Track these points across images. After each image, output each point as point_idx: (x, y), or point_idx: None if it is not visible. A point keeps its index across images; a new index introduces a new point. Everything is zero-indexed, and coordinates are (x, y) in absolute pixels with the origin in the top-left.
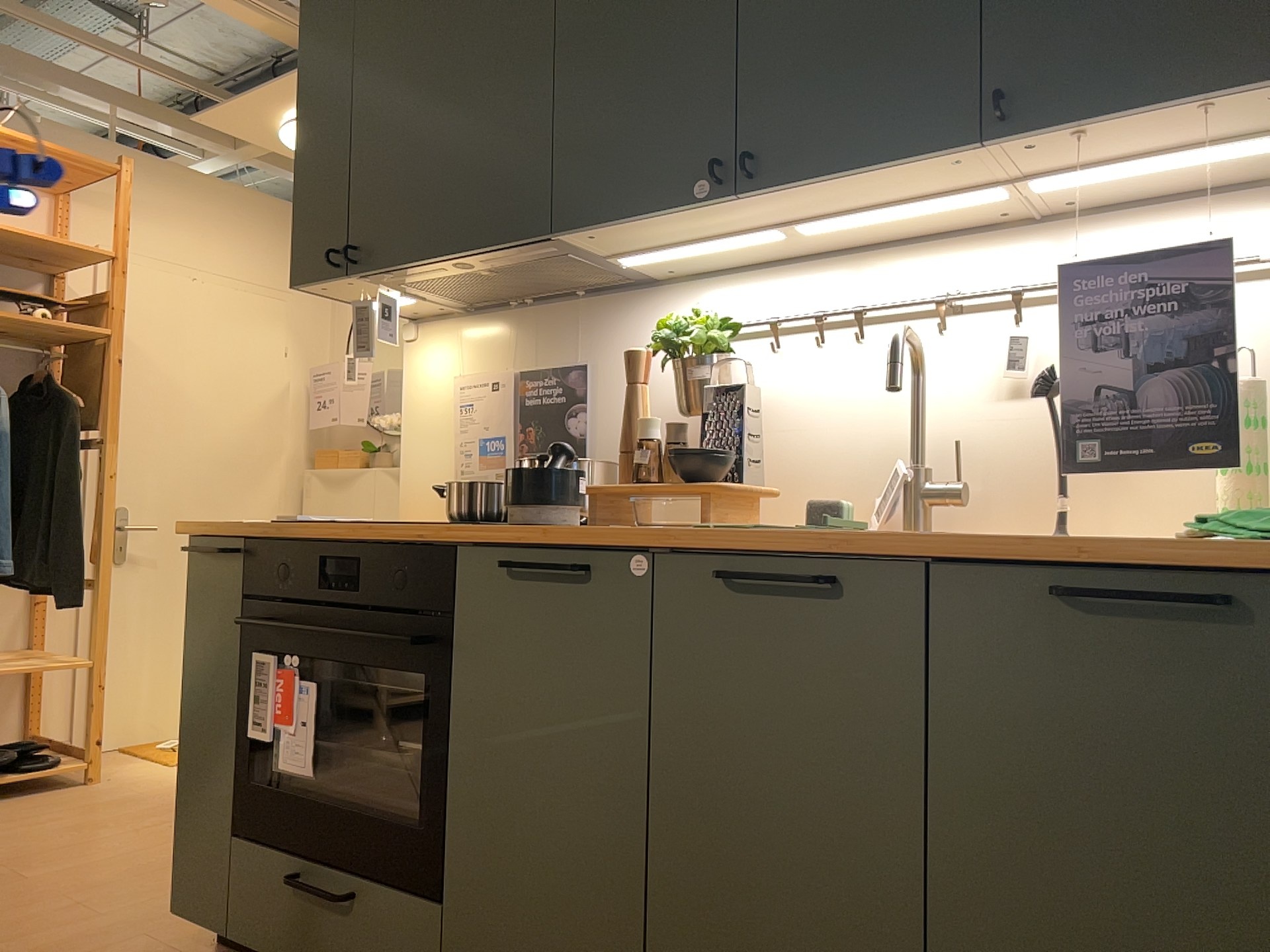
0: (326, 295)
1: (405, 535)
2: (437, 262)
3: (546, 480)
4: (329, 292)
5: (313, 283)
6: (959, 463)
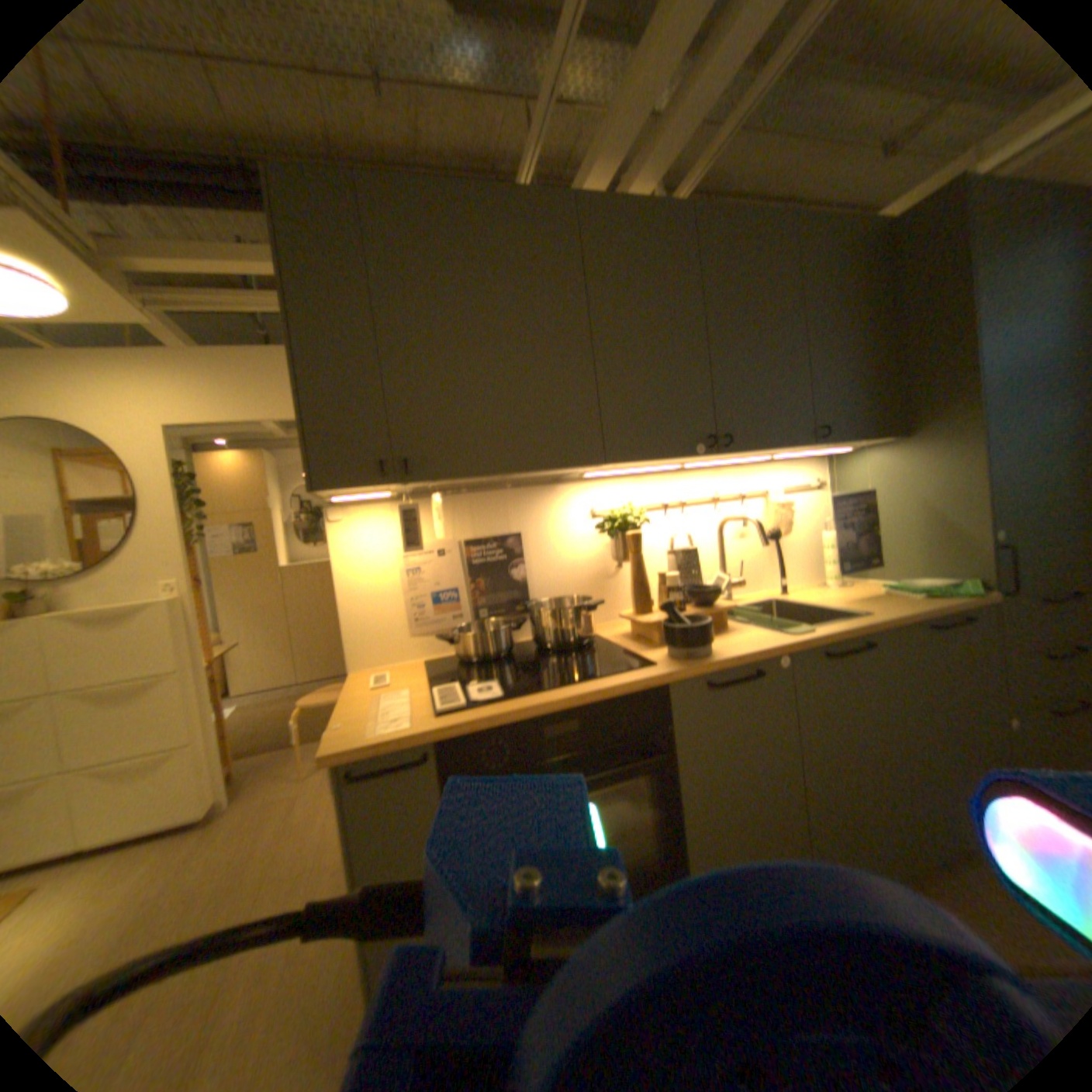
0: (324, 492)
1: (618, 686)
2: (492, 474)
3: (705, 625)
4: (335, 490)
5: (336, 485)
6: (742, 568)
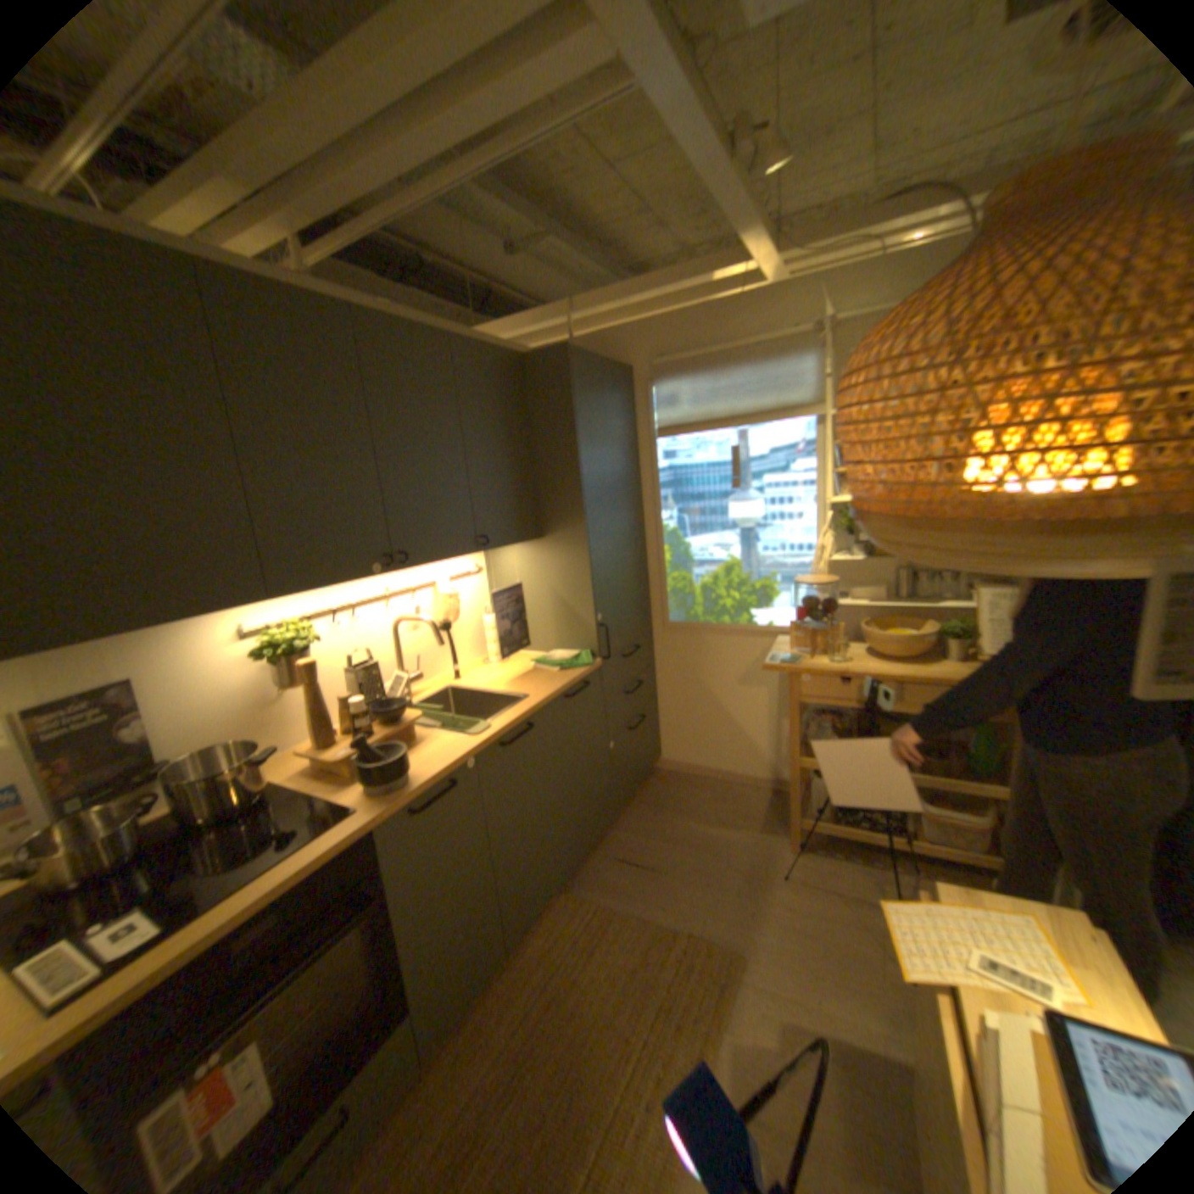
0: None
1: (317, 857)
2: (91, 639)
3: (400, 757)
4: None
5: None
6: (418, 664)
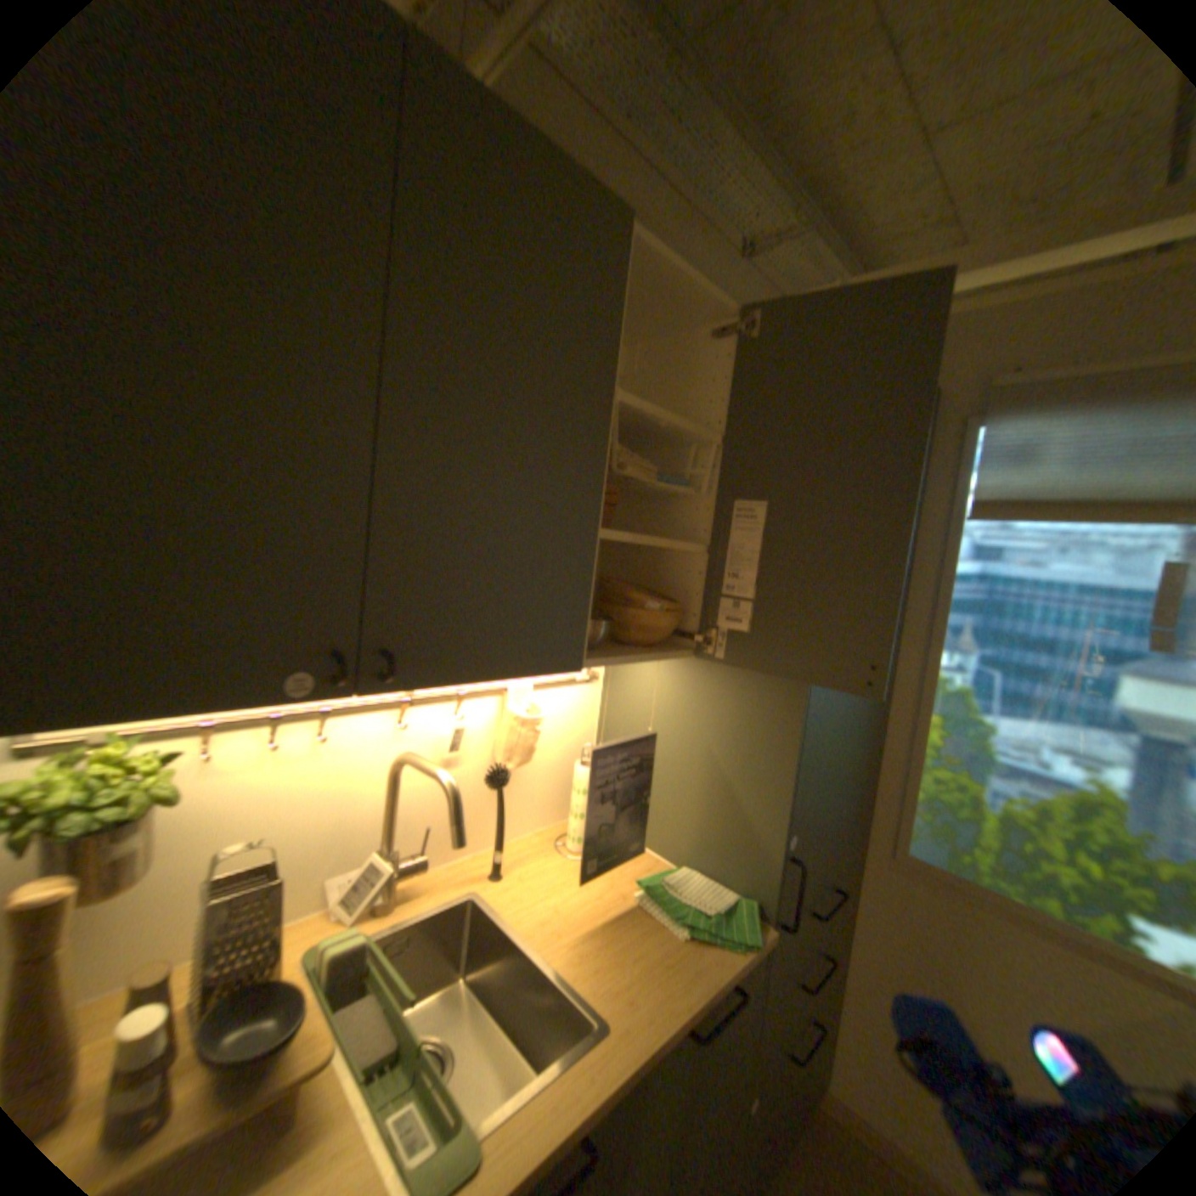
0: None
1: None
2: None
3: None
4: None
5: None
6: (426, 843)
